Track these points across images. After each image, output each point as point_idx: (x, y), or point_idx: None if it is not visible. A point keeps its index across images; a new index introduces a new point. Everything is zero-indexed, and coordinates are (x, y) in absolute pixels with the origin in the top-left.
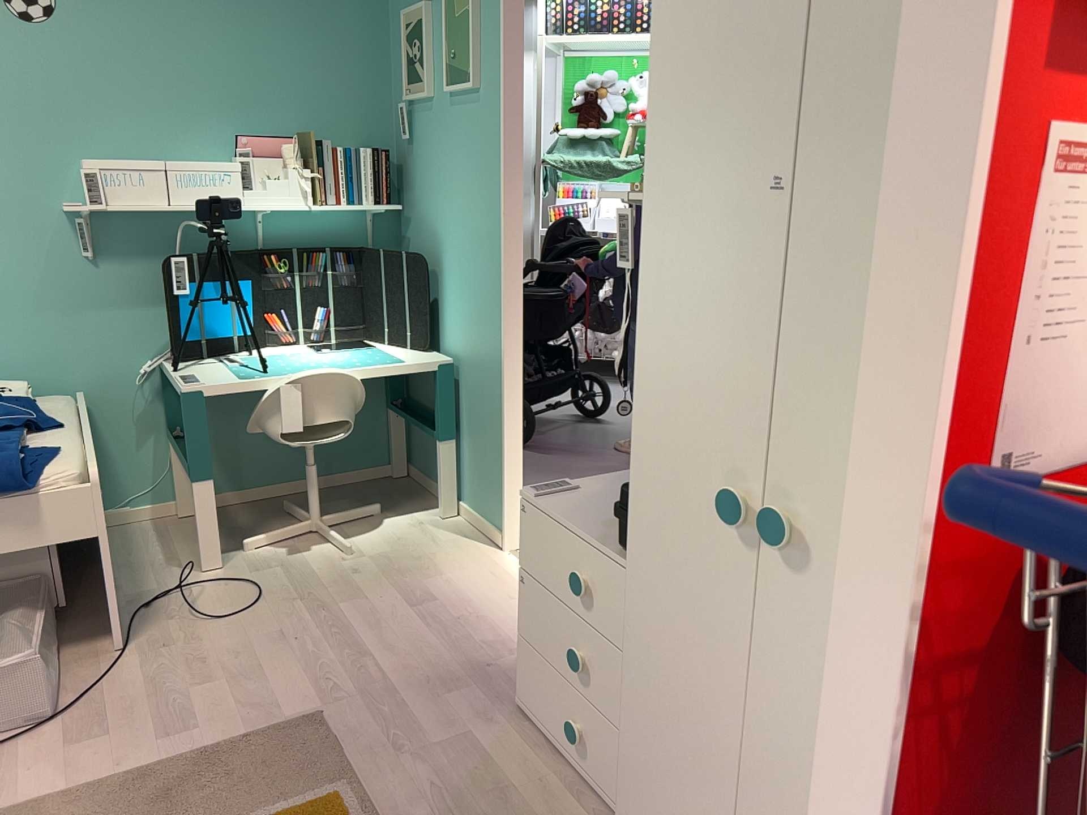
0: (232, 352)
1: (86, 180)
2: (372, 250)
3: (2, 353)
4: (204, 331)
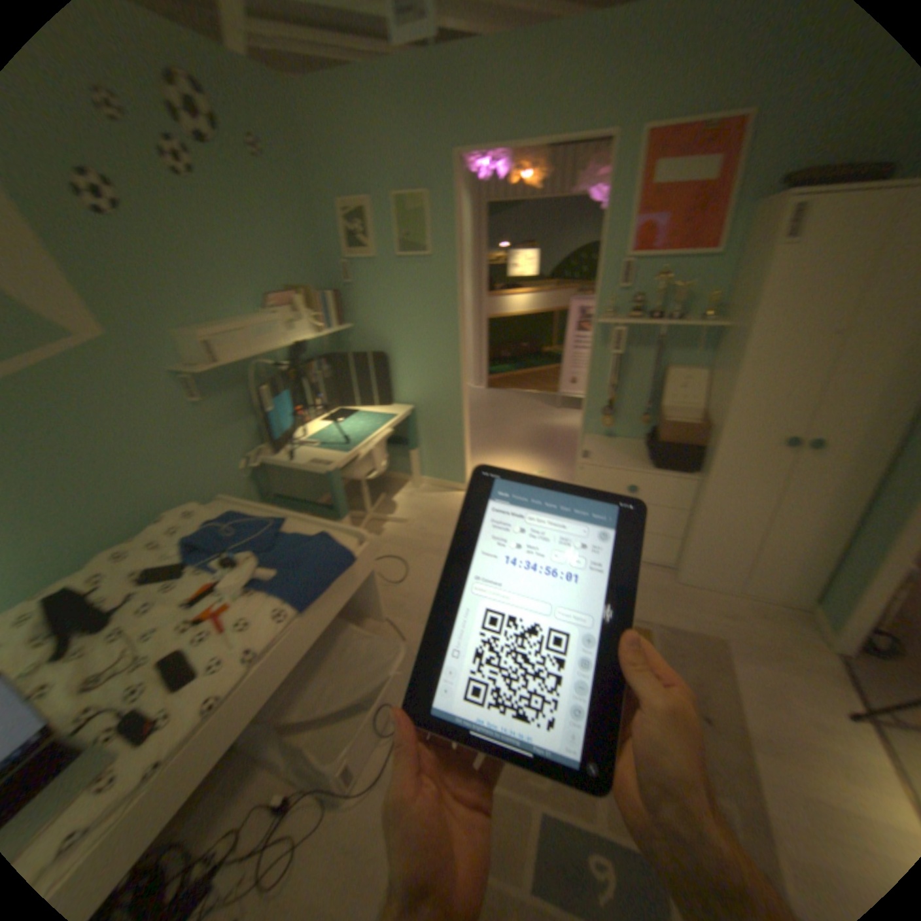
0: (288, 438)
1: (197, 347)
2: (338, 355)
3: (150, 492)
4: (277, 431)
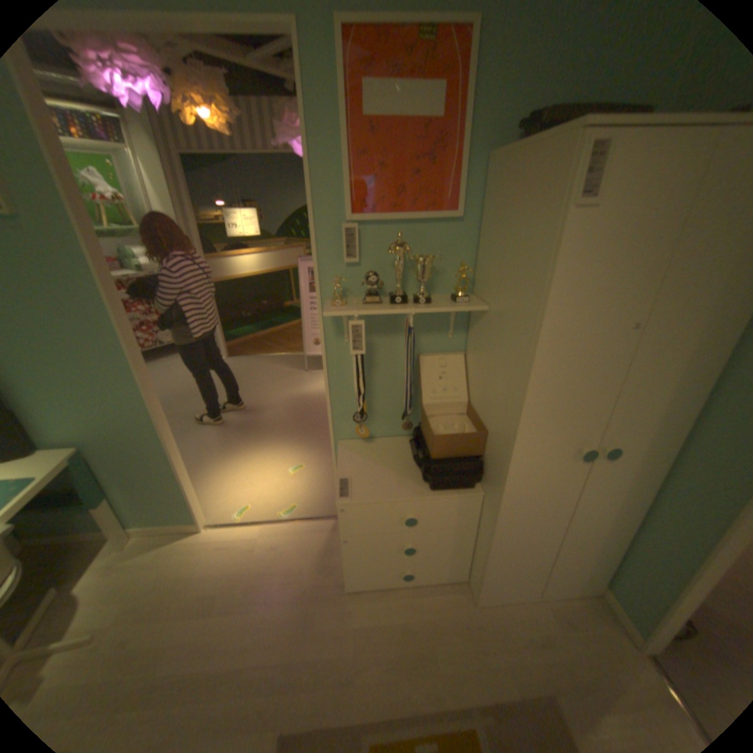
0: None
1: None
2: None
3: None
4: None
